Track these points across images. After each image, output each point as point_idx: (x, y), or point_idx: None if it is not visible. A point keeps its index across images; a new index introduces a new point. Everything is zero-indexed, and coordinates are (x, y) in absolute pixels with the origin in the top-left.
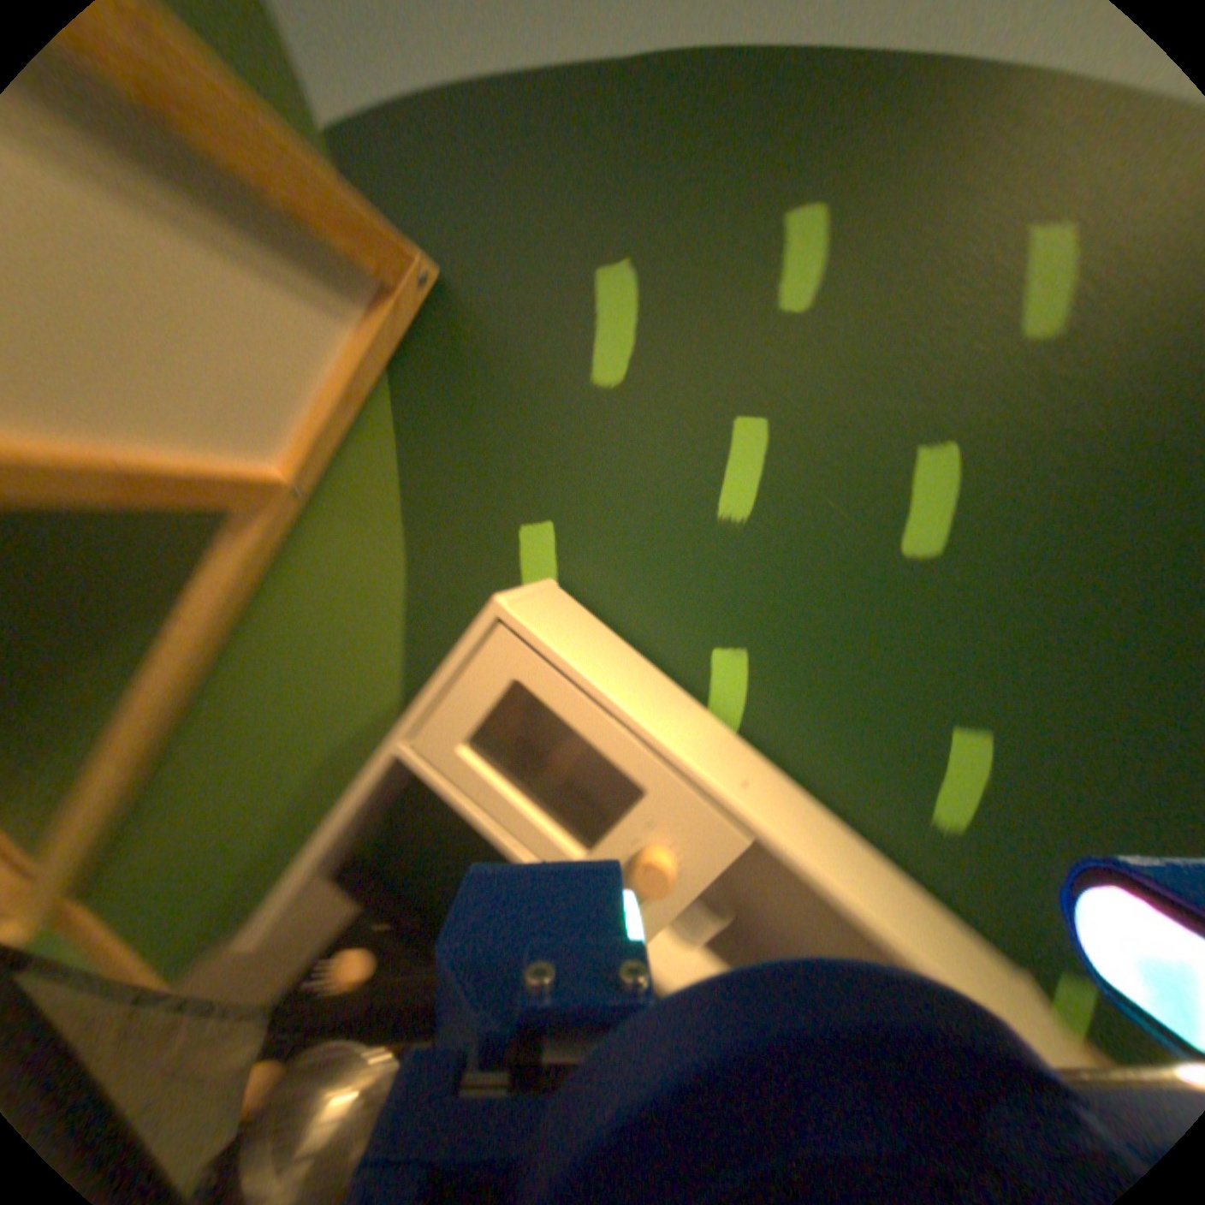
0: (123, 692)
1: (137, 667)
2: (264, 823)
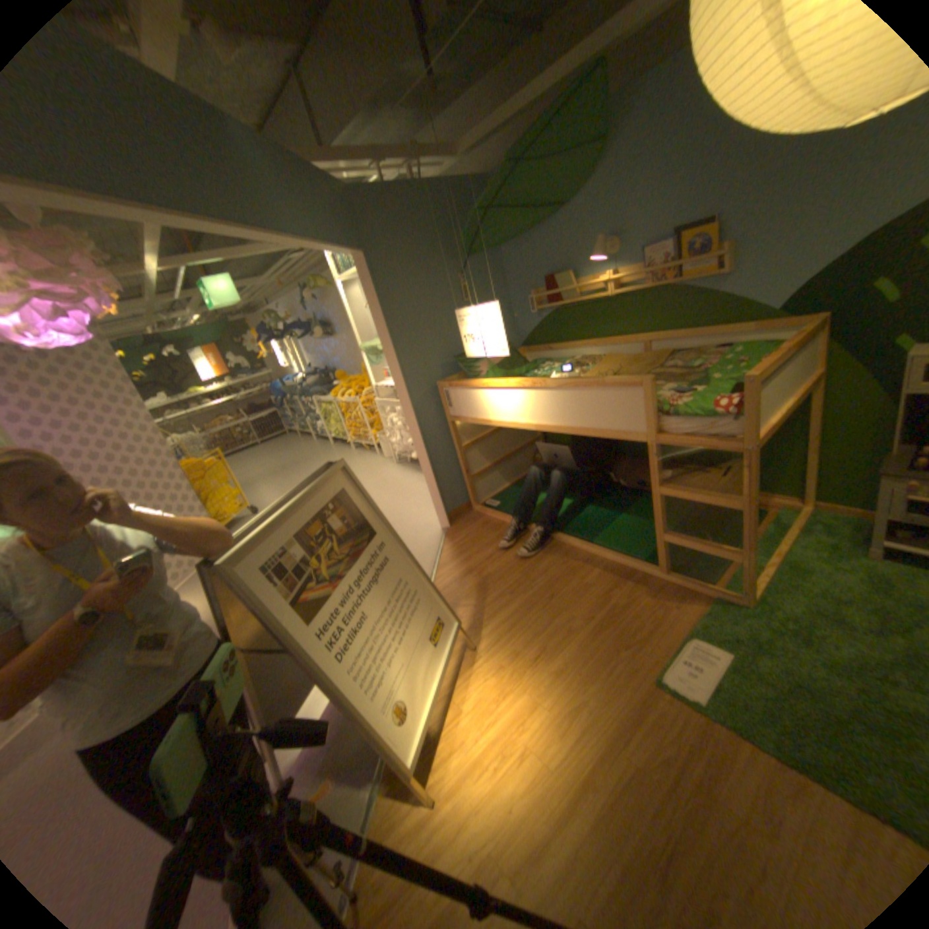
0: (797, 445)
1: (797, 438)
2: (864, 452)
